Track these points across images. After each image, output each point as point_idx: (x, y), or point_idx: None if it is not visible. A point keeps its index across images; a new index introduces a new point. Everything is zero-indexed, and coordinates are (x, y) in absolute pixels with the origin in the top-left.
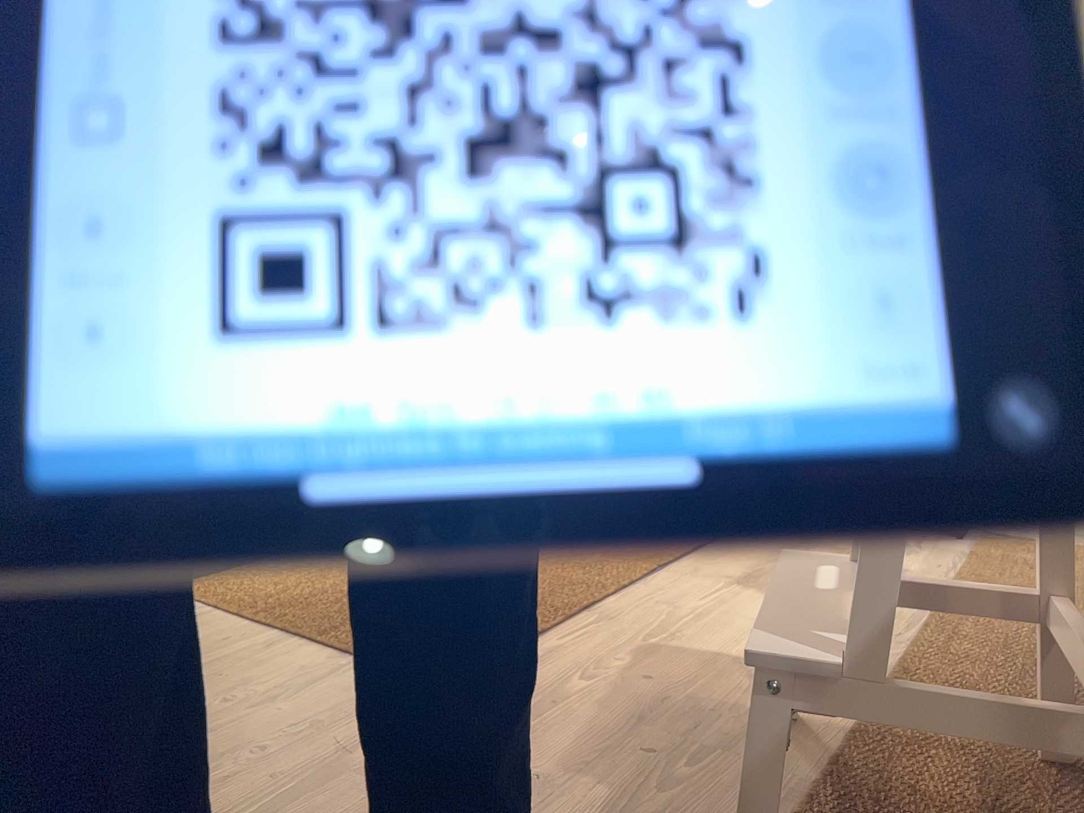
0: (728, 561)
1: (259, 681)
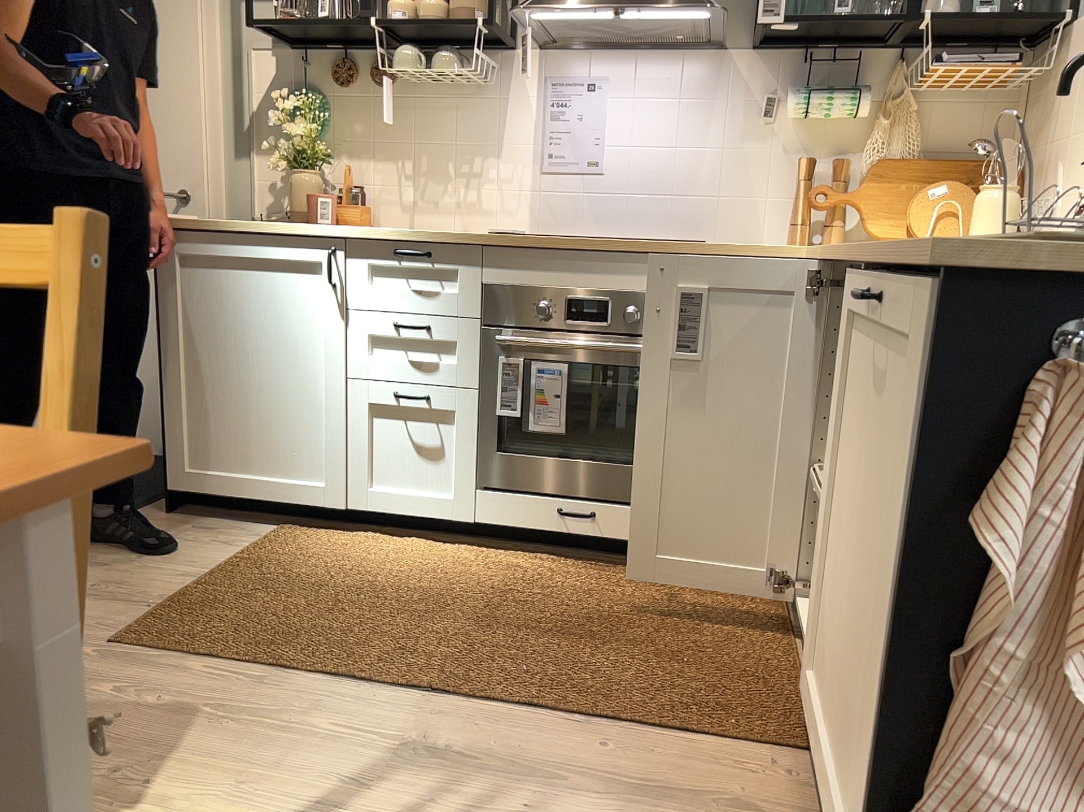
0: (477, 730)
1: (122, 585)
